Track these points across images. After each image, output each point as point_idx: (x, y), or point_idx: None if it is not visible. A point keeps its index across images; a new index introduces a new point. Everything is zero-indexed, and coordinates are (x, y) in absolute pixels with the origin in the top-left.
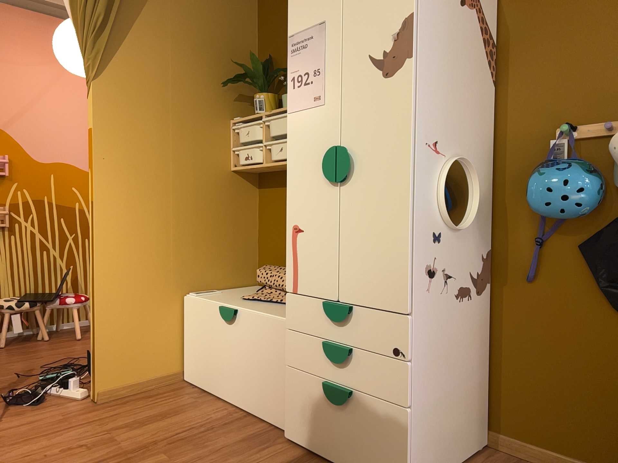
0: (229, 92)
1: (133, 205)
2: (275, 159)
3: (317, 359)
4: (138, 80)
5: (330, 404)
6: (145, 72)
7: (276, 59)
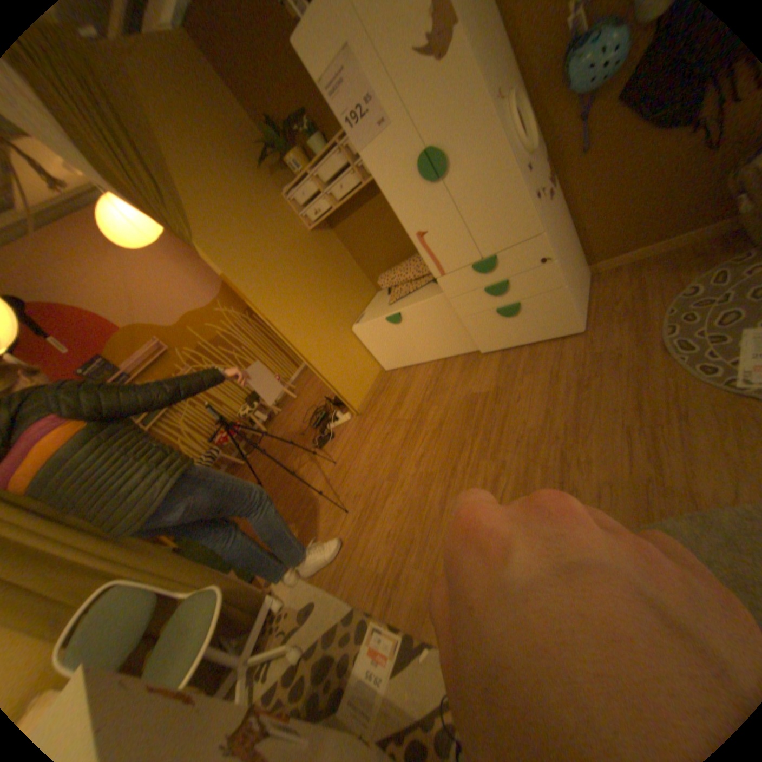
0: (262, 169)
1: (285, 300)
2: (341, 196)
3: (483, 299)
4: (211, 212)
5: (506, 317)
6: (208, 202)
7: (272, 110)
